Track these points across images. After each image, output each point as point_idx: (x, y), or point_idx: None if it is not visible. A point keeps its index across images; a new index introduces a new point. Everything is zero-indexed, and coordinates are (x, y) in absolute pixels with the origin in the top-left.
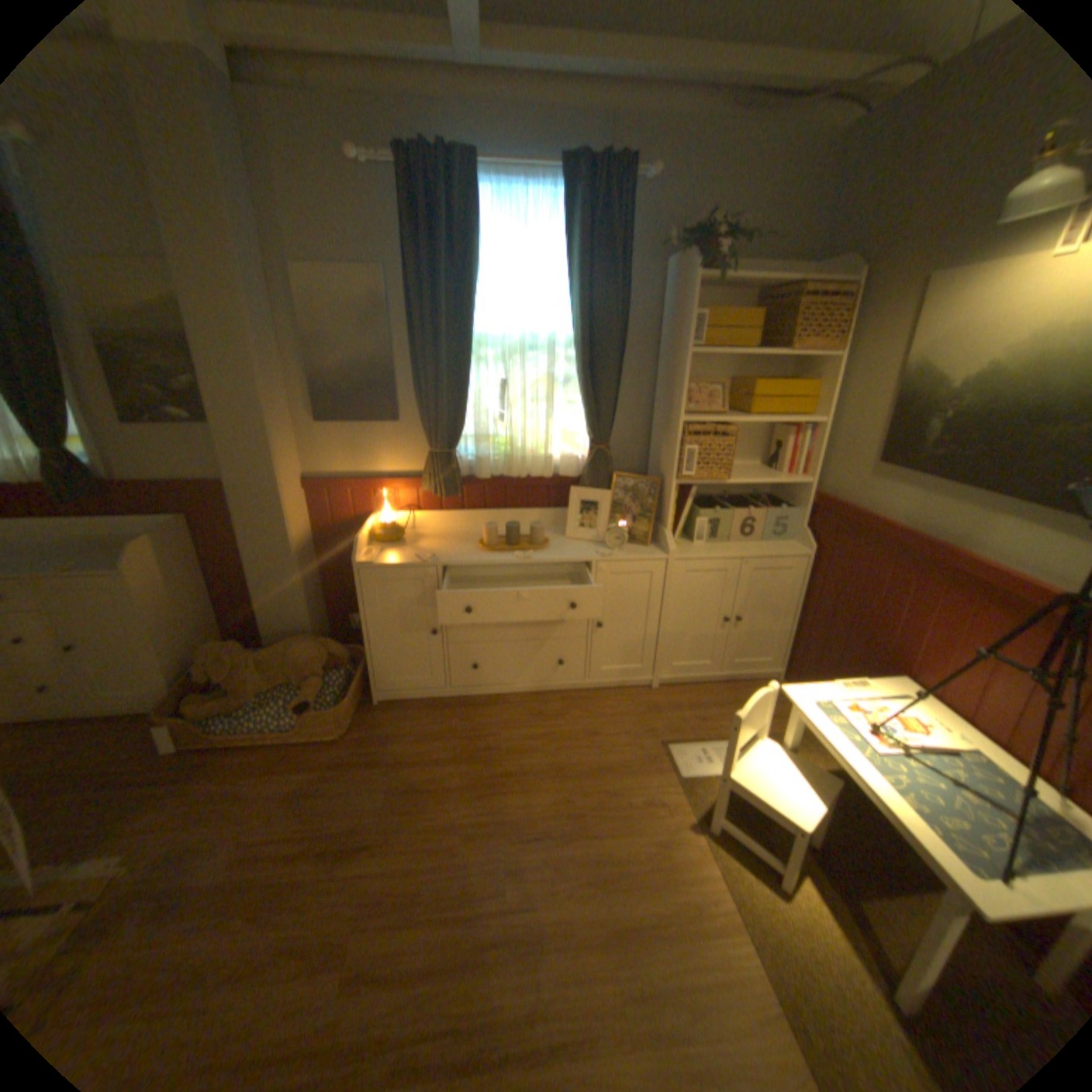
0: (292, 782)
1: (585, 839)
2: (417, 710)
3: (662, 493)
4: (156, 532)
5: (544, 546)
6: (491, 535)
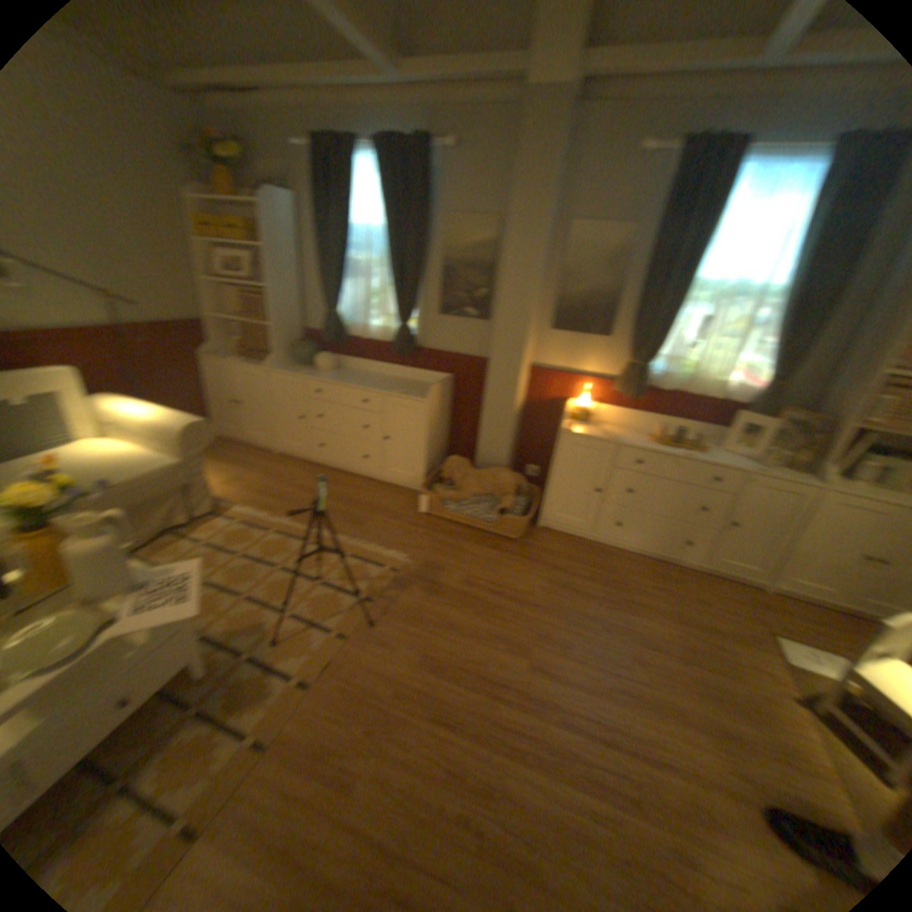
0: (492, 553)
1: (698, 666)
2: (568, 540)
3: (835, 432)
4: (444, 382)
5: (706, 450)
6: (657, 433)
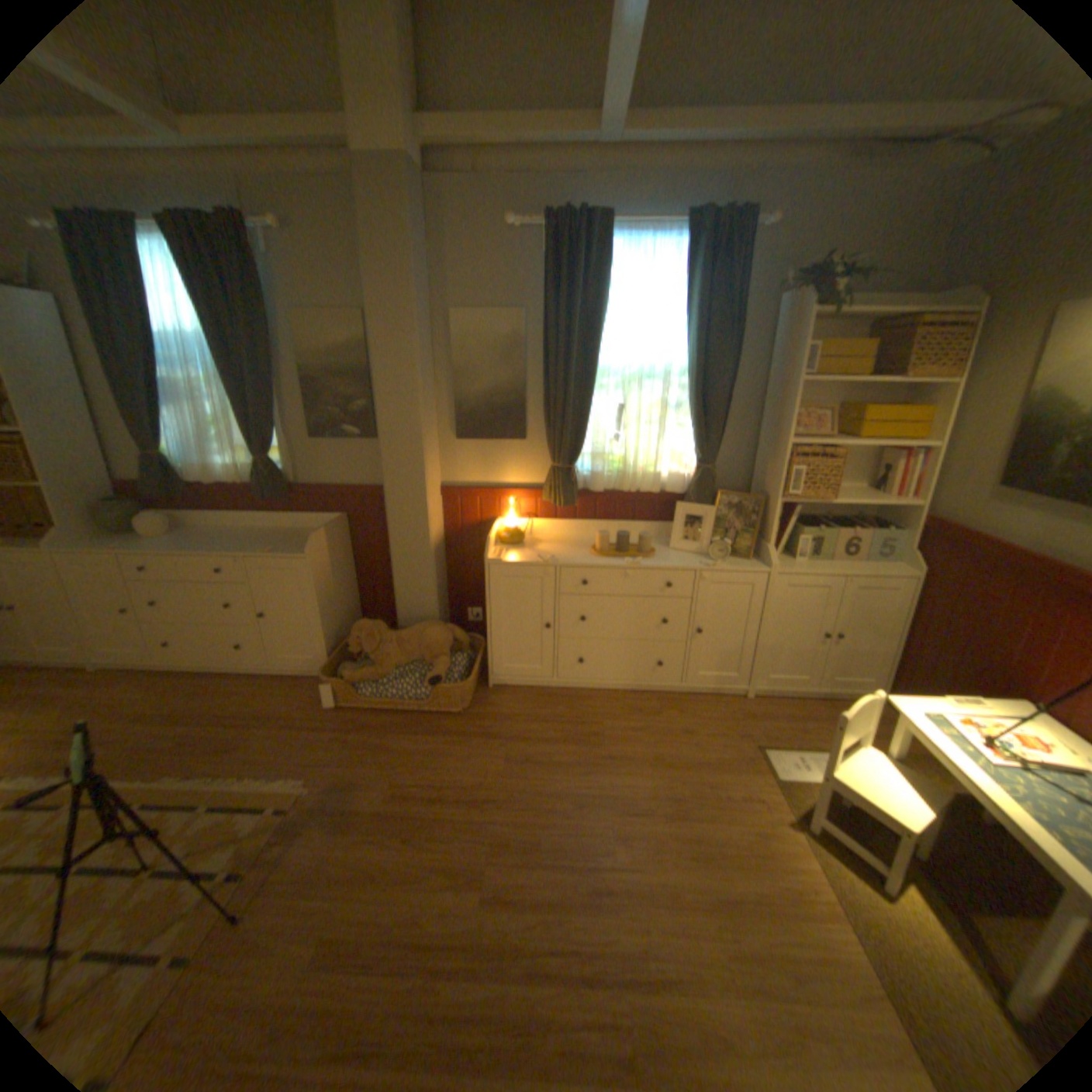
0: (427, 742)
1: (687, 820)
2: (527, 695)
3: (766, 510)
4: (329, 526)
5: (651, 554)
6: (600, 542)
